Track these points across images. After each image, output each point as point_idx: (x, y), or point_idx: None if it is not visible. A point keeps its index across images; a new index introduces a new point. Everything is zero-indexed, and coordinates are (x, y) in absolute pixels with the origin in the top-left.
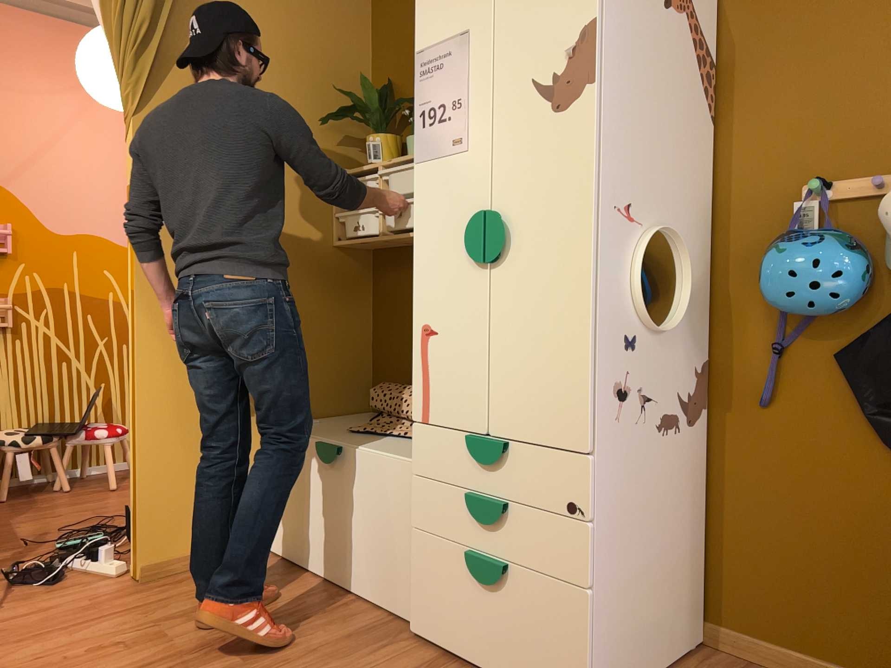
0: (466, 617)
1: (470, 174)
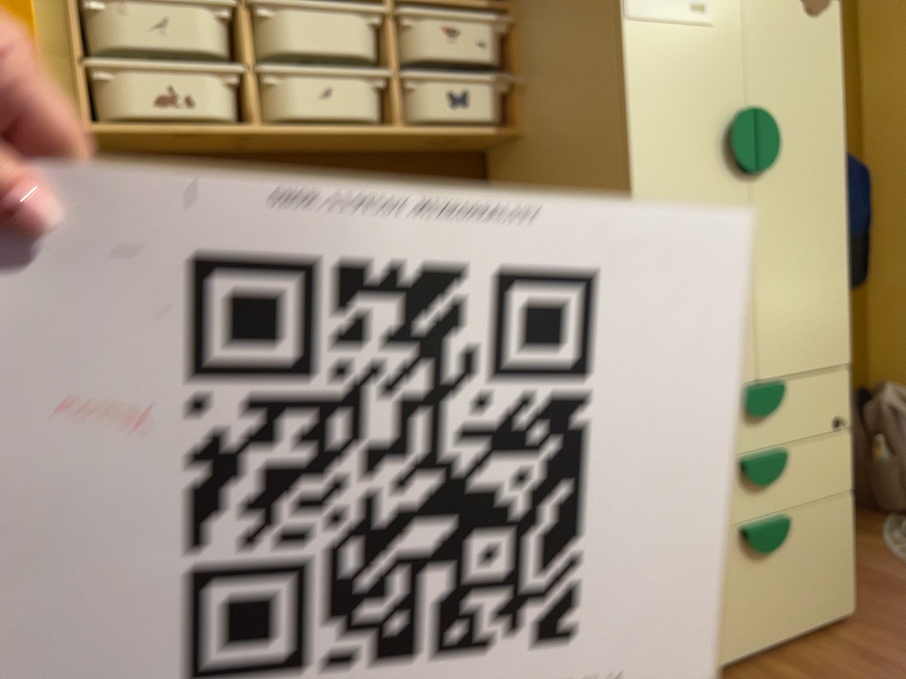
0: (742, 609)
1: (719, 57)
